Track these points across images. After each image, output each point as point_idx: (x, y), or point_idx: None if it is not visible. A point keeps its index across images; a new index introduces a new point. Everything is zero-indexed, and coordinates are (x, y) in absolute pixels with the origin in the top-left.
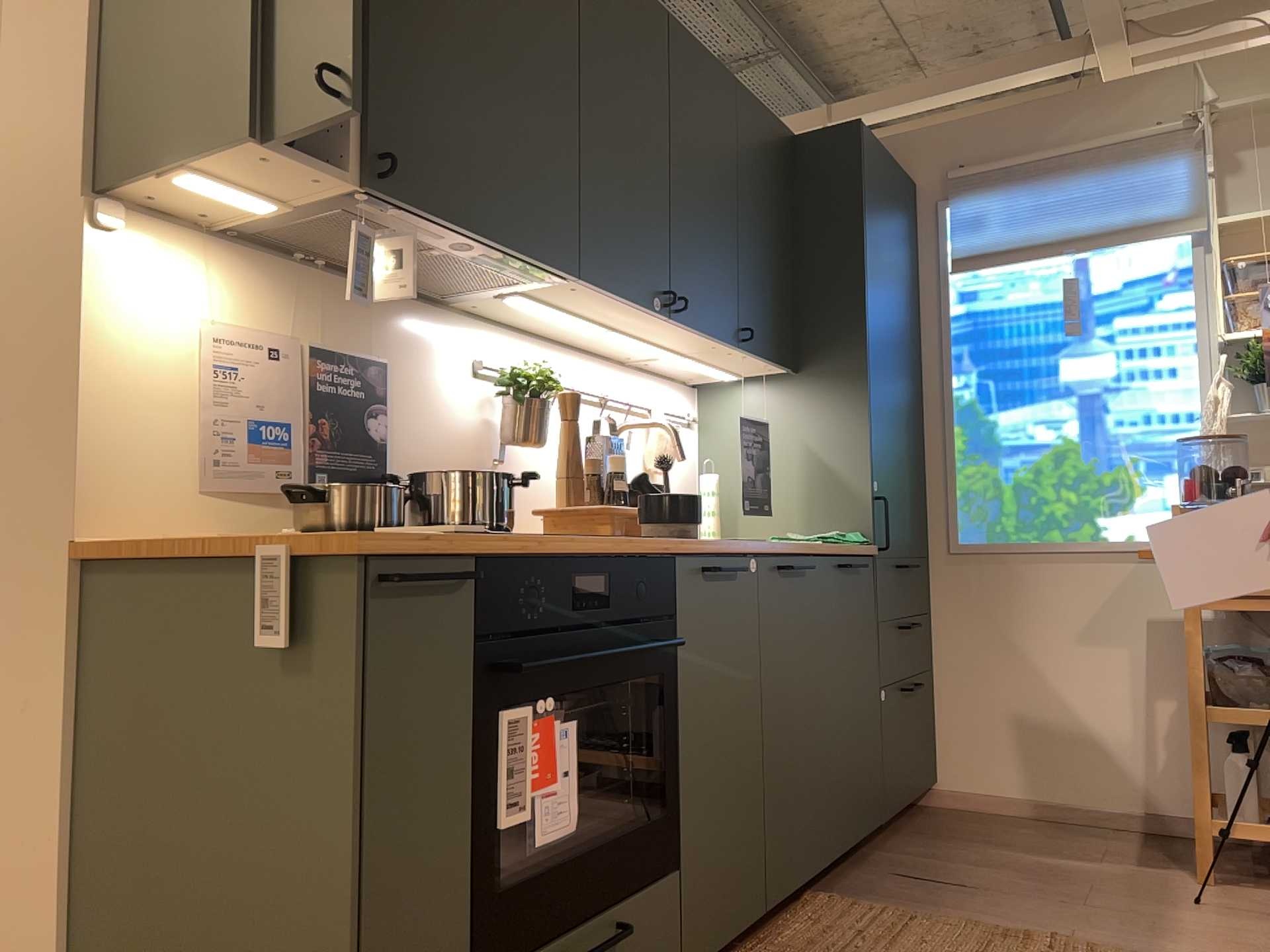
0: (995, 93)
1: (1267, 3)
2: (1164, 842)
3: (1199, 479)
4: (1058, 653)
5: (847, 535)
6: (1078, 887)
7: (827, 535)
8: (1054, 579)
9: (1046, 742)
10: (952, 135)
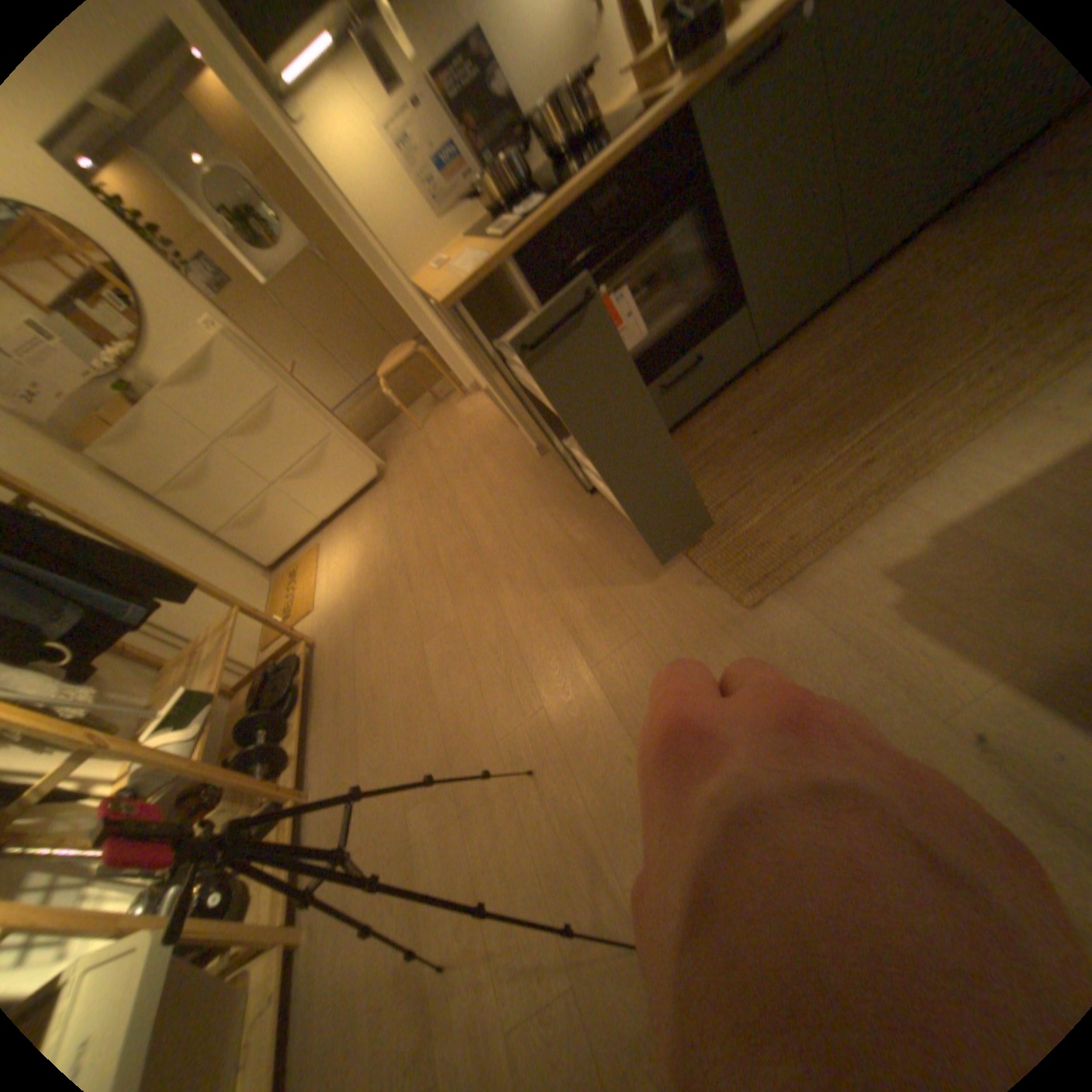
0: None
1: None
2: None
3: None
4: None
5: None
6: None
7: None
8: None
9: None
10: None
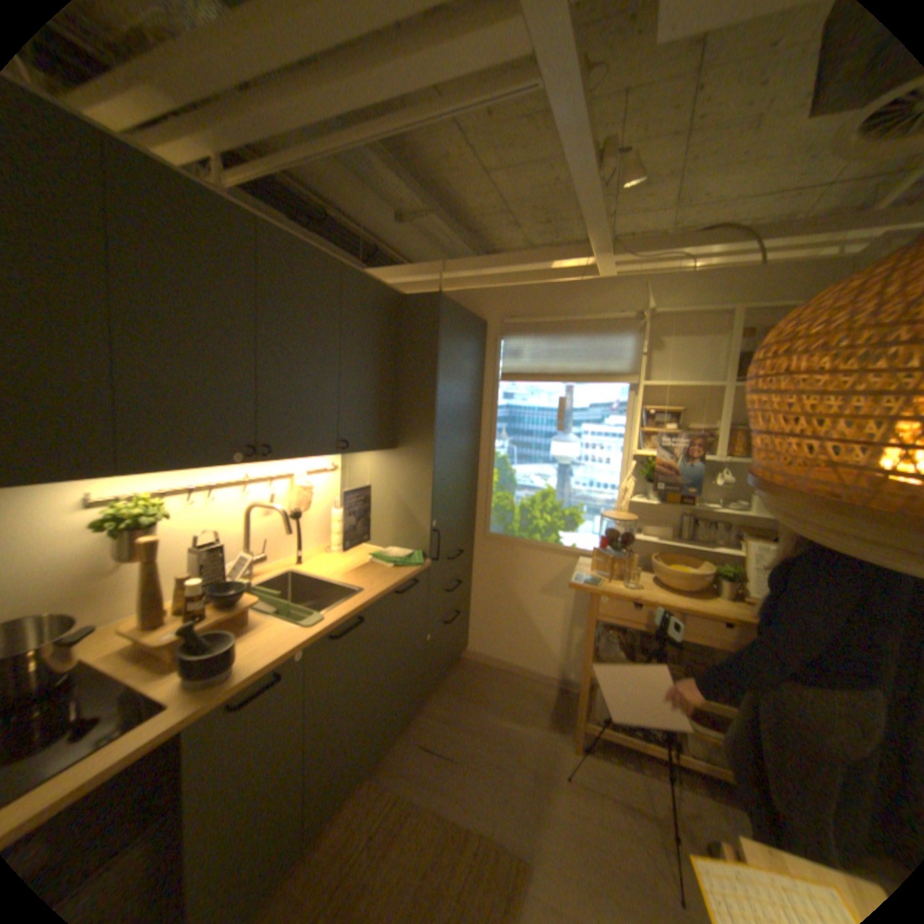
0: (539, 270)
1: (698, 242)
2: (566, 700)
3: (609, 538)
4: (531, 597)
5: (412, 554)
6: (511, 761)
7: (402, 551)
8: (534, 560)
9: (520, 638)
10: (510, 294)
